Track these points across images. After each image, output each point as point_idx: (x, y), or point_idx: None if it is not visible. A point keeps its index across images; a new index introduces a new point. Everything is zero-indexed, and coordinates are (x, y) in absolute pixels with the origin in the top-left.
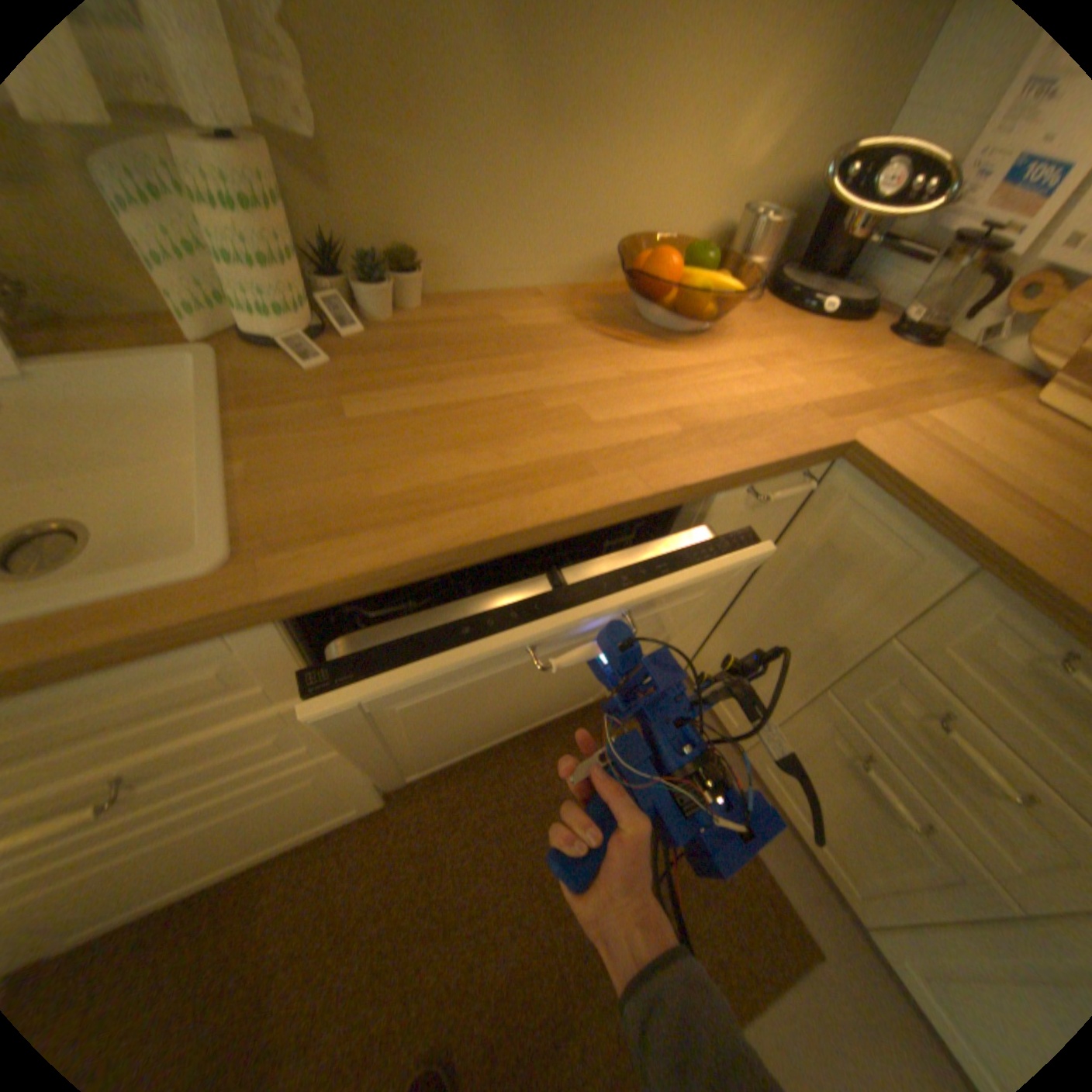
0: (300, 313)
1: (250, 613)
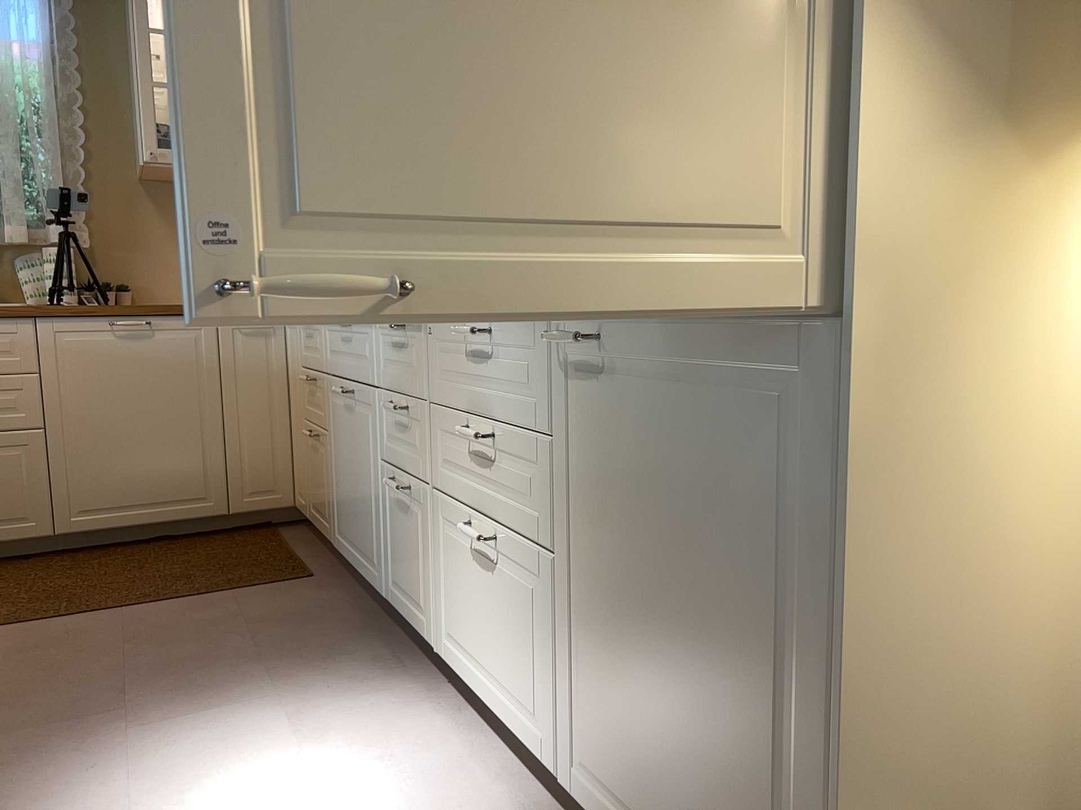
0: (71, 297)
1: (27, 311)
